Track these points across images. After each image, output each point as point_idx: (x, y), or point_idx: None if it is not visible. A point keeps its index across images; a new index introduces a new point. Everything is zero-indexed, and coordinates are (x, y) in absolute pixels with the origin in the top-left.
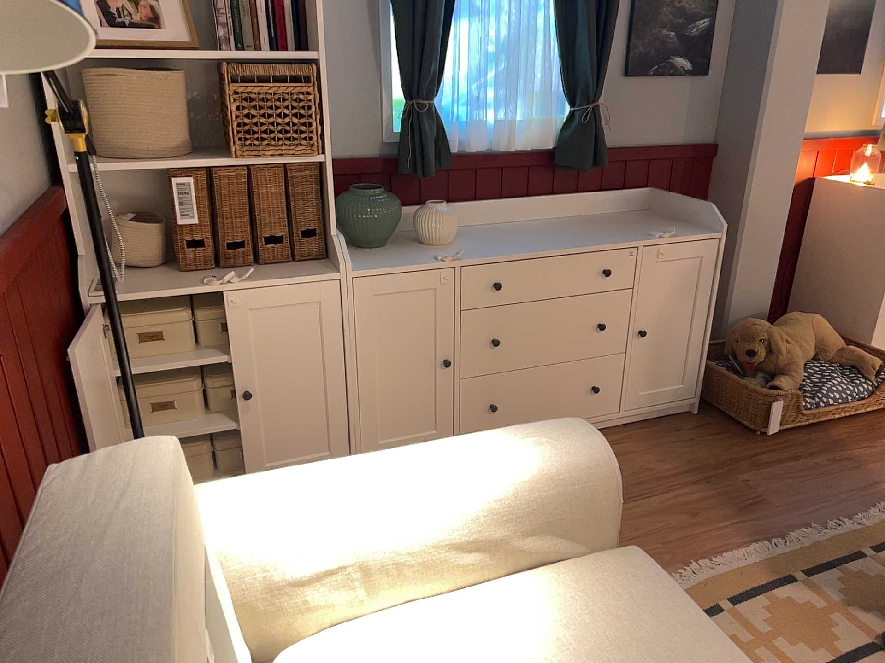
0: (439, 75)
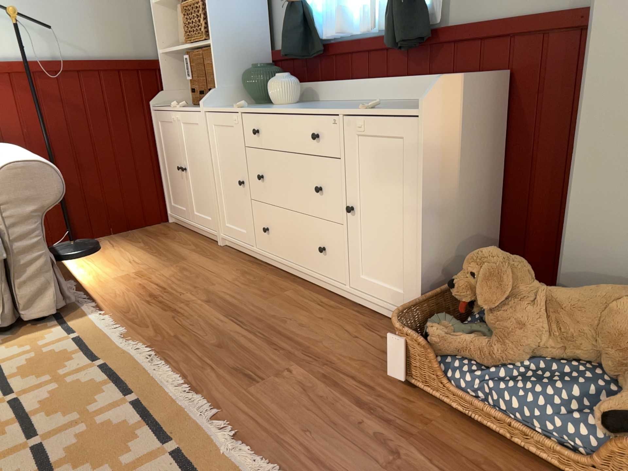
0: None
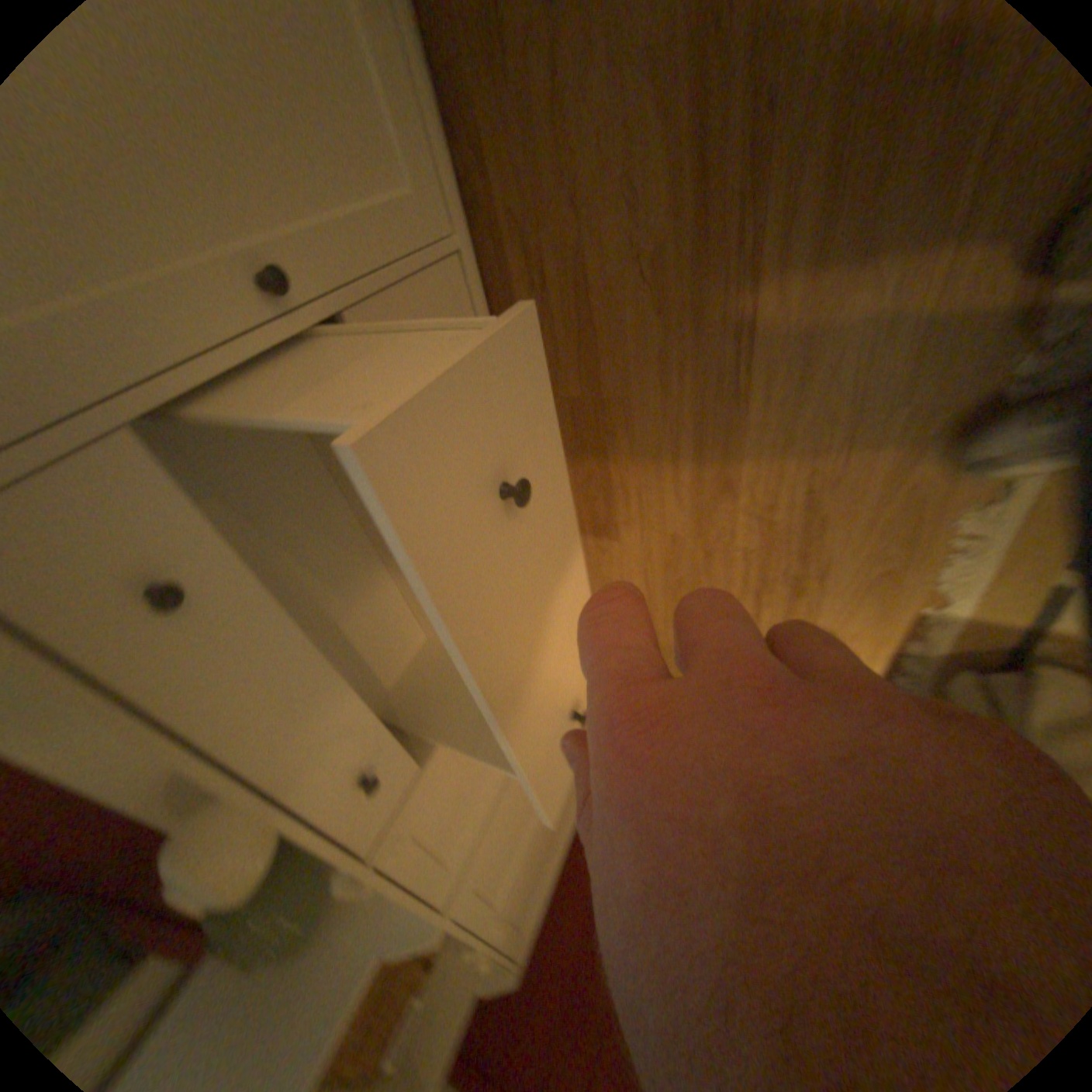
0: None
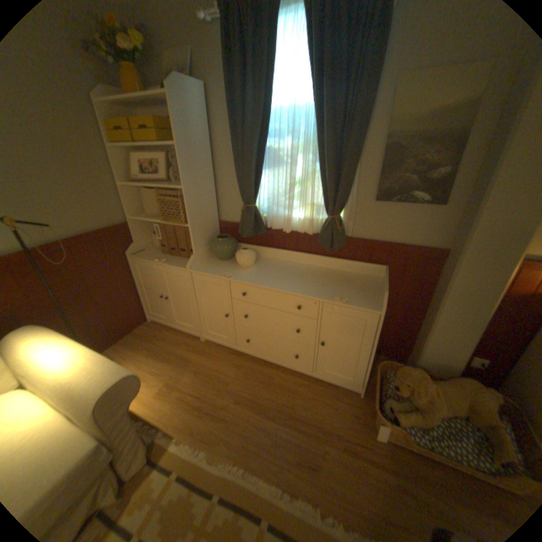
0: (256, 194)
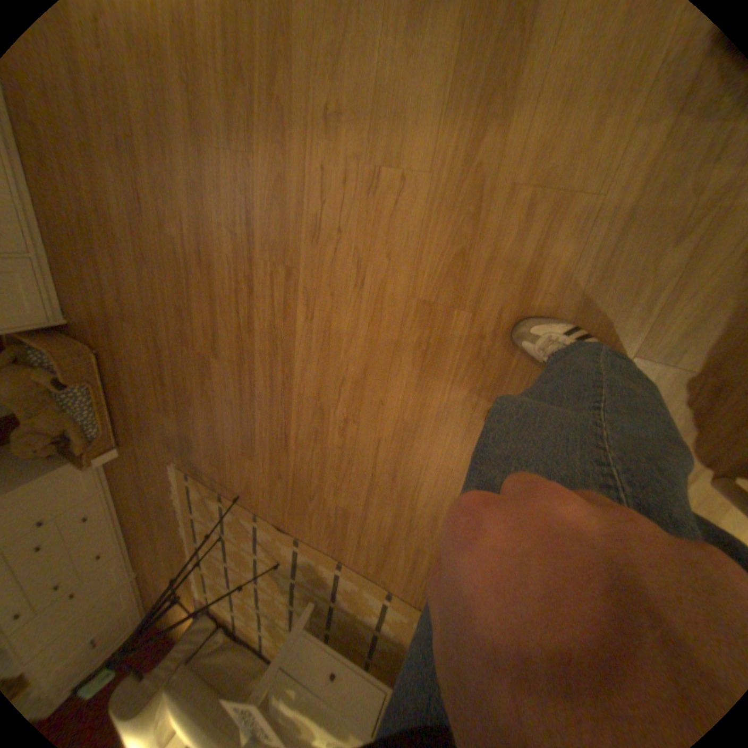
0: None
